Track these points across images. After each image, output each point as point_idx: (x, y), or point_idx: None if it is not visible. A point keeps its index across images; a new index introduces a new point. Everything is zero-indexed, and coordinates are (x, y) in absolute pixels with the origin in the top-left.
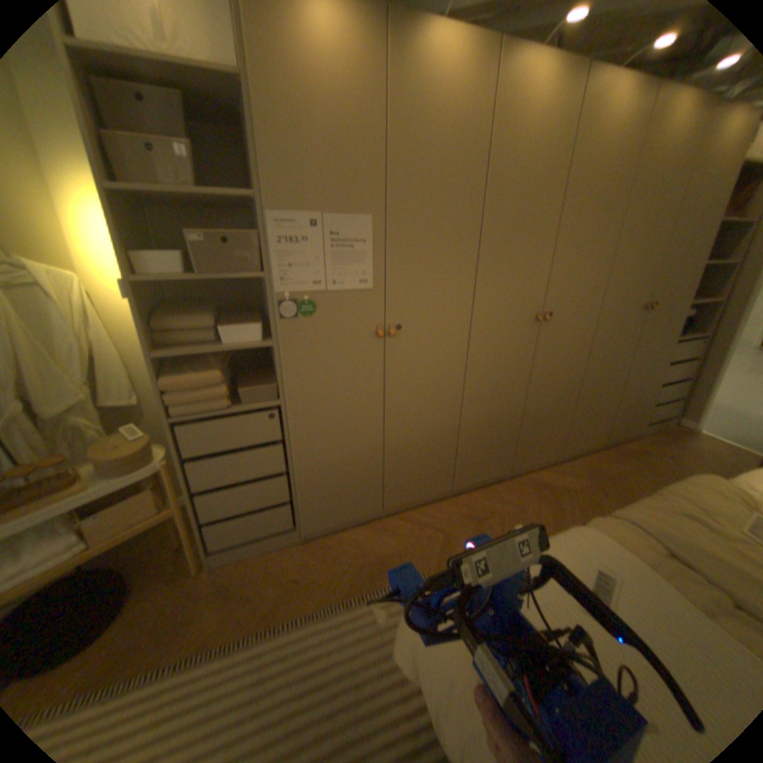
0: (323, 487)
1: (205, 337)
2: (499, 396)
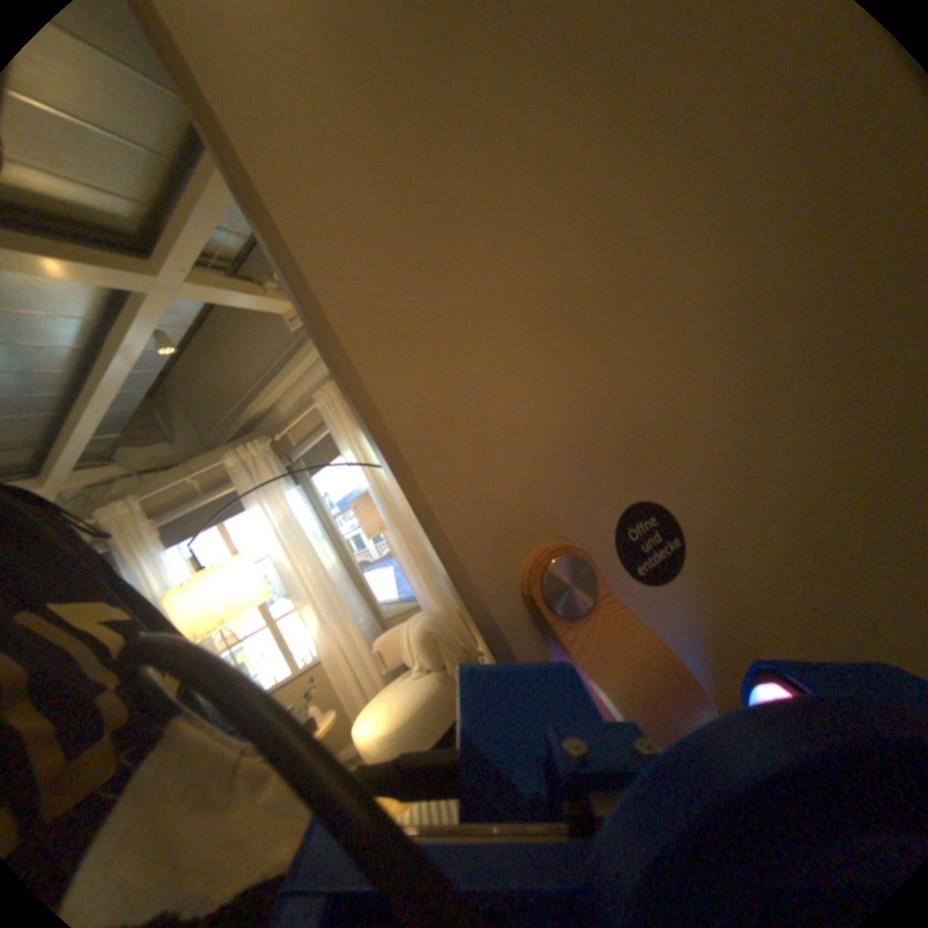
0: None
1: None
2: None
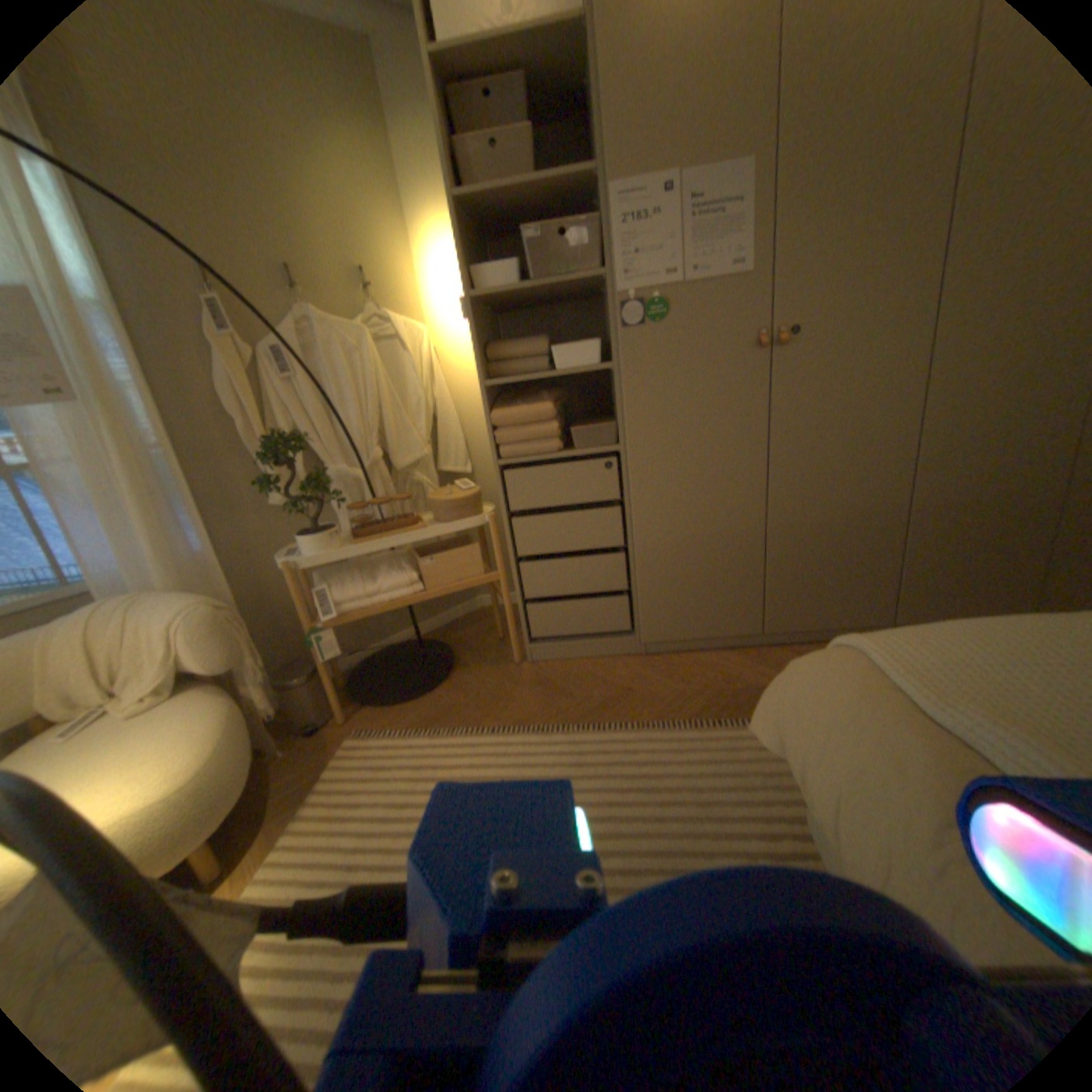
0: (669, 574)
1: (536, 364)
2: (1000, 453)
